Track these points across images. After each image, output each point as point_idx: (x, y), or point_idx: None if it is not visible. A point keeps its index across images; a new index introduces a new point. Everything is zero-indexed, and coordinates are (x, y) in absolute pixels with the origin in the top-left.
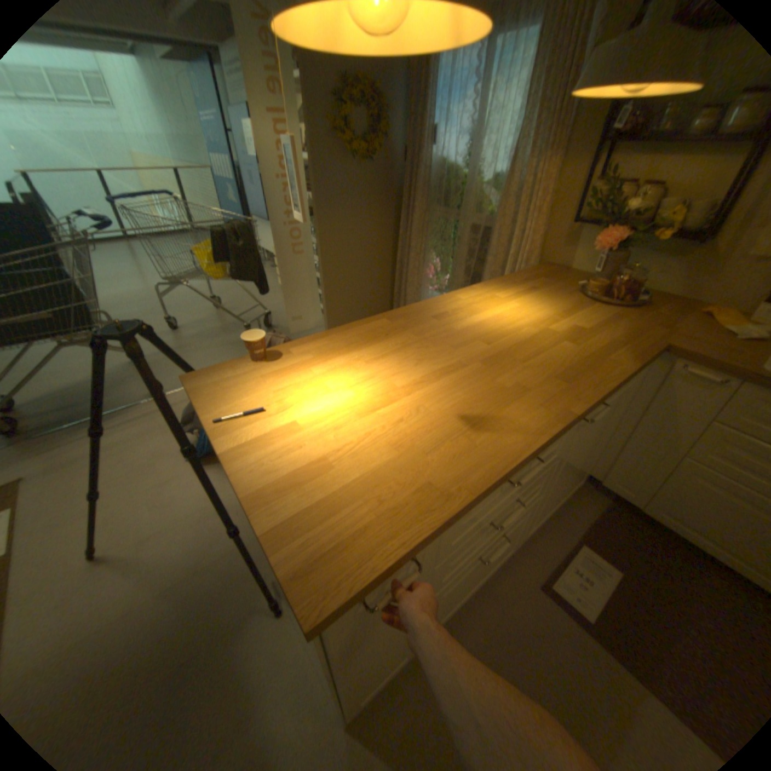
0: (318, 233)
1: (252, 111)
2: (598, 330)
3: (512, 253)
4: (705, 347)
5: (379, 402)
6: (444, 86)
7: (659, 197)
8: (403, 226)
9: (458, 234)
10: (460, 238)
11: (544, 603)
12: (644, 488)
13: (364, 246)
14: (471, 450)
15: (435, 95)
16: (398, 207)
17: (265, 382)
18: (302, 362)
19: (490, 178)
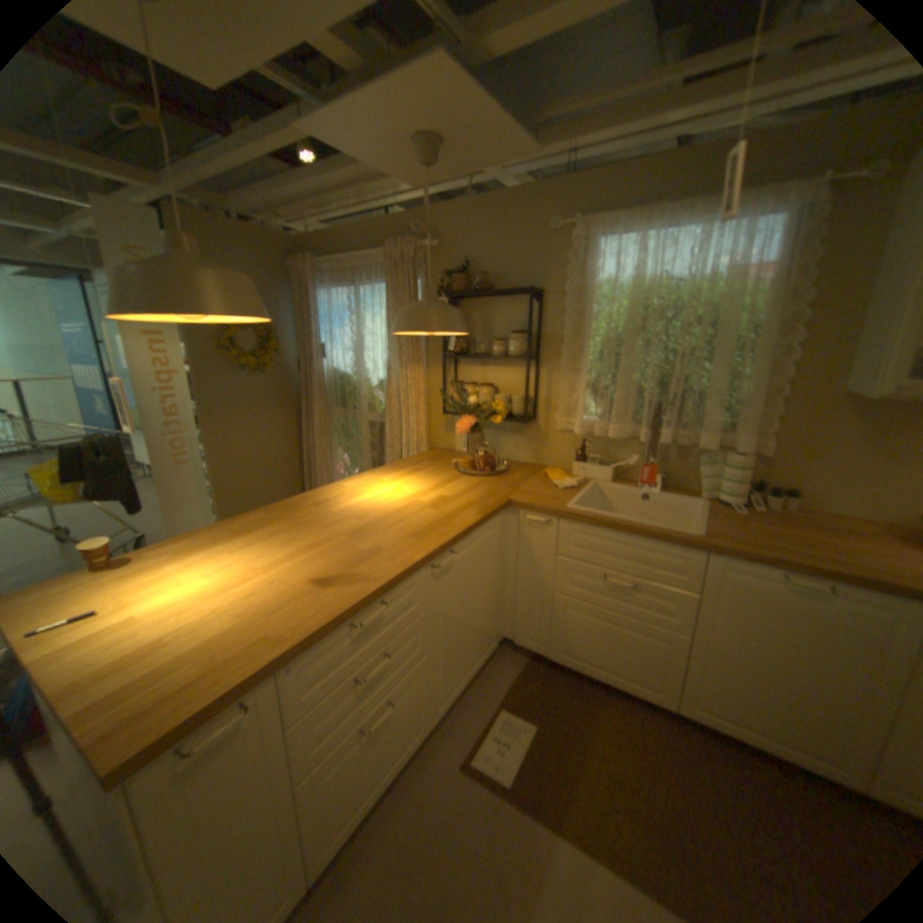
0: (206, 441)
1: (125, 334)
2: (458, 497)
3: (405, 444)
4: (533, 499)
5: (233, 584)
6: (326, 317)
7: (491, 395)
8: (306, 428)
9: (358, 431)
10: (361, 434)
11: (462, 785)
12: (541, 634)
13: (264, 449)
14: (313, 604)
15: (320, 323)
16: (301, 411)
17: (103, 589)
18: (154, 564)
19: (377, 384)
